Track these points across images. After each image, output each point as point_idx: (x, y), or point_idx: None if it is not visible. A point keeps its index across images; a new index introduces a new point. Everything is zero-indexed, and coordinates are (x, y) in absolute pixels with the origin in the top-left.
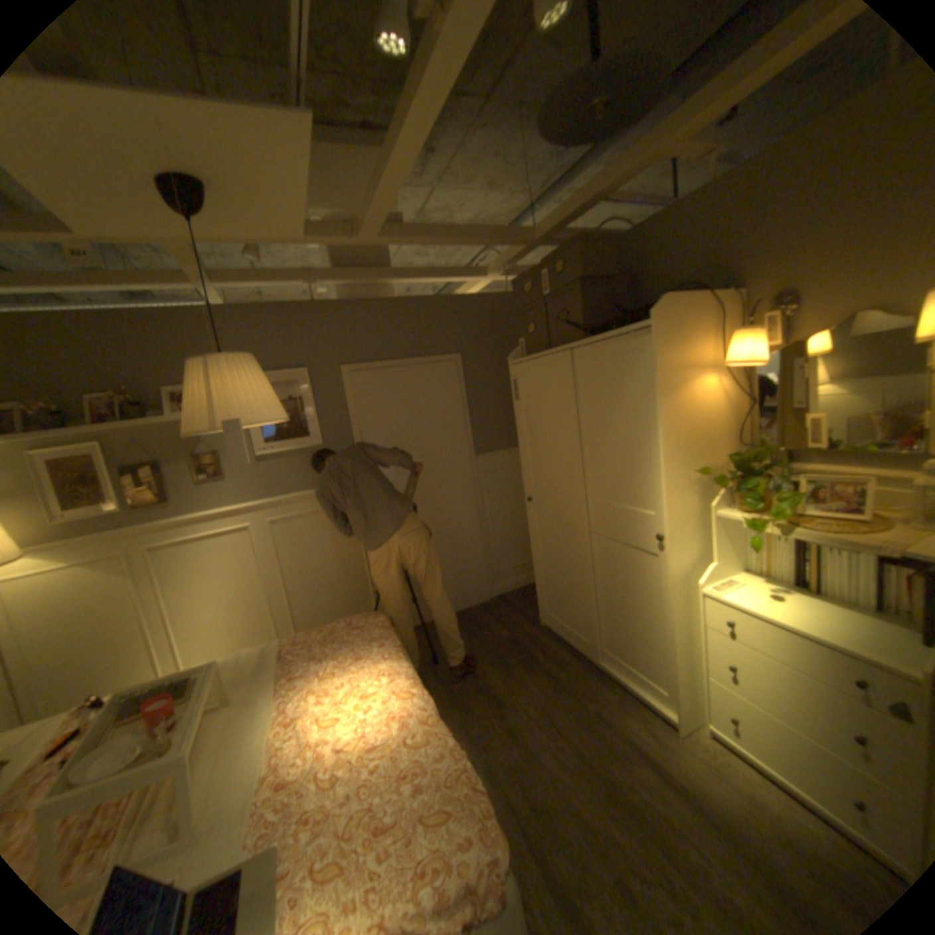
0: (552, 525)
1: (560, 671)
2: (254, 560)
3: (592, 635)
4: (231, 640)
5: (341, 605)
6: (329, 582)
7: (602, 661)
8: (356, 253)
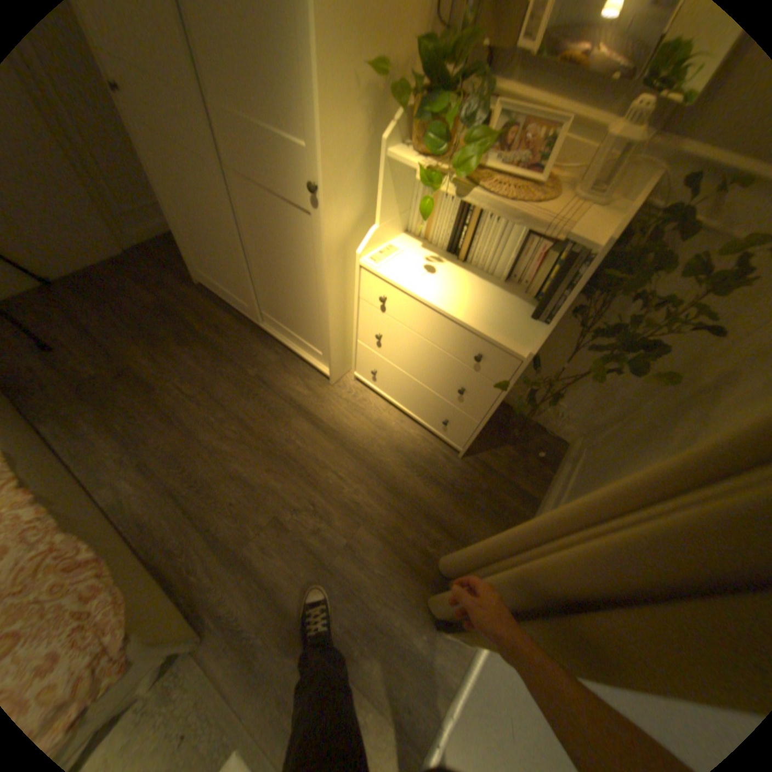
0: (168, 148)
1: (220, 338)
2: None
3: (249, 299)
4: None
5: None
6: None
7: (263, 323)
8: None
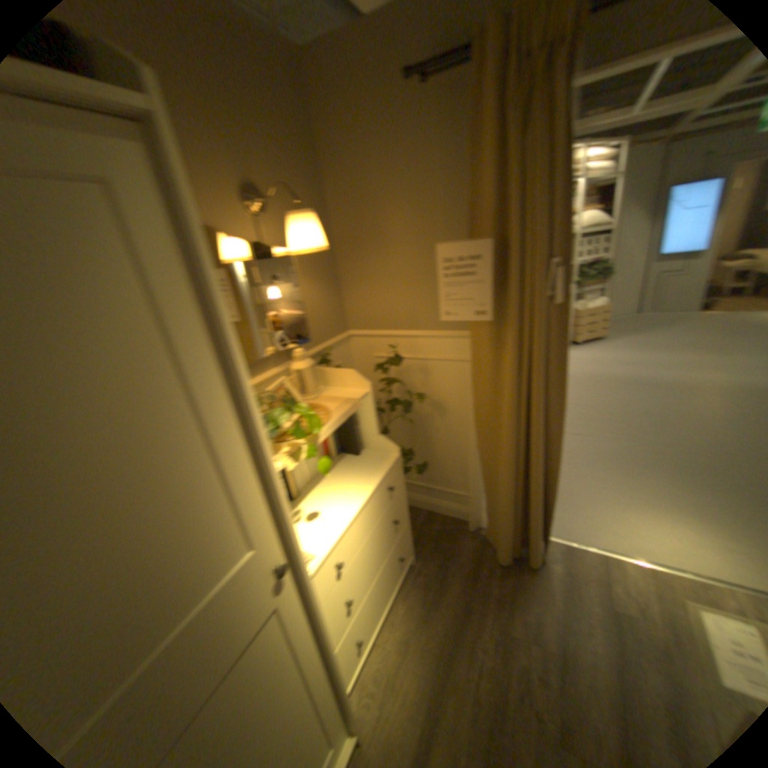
0: None
1: None
2: None
3: None
4: None
5: None
6: None
7: None
8: None
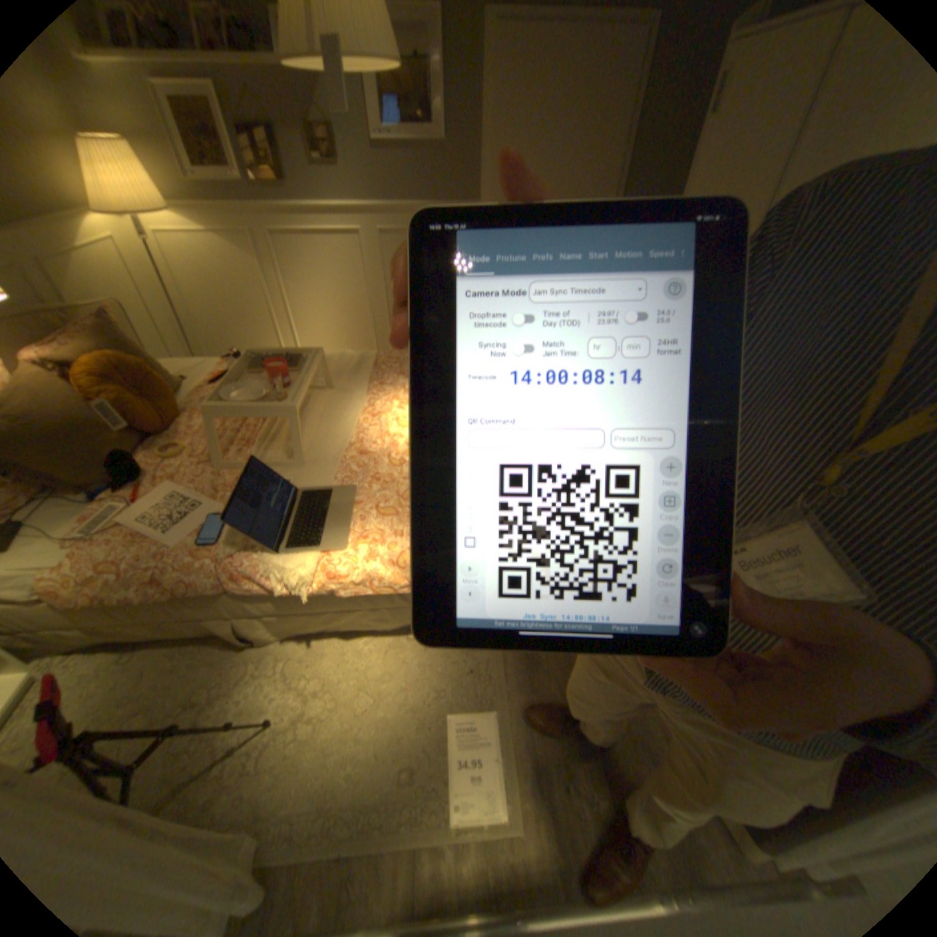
0: None
1: None
2: (362, 271)
3: None
4: (340, 343)
5: None
6: None
7: None
8: None
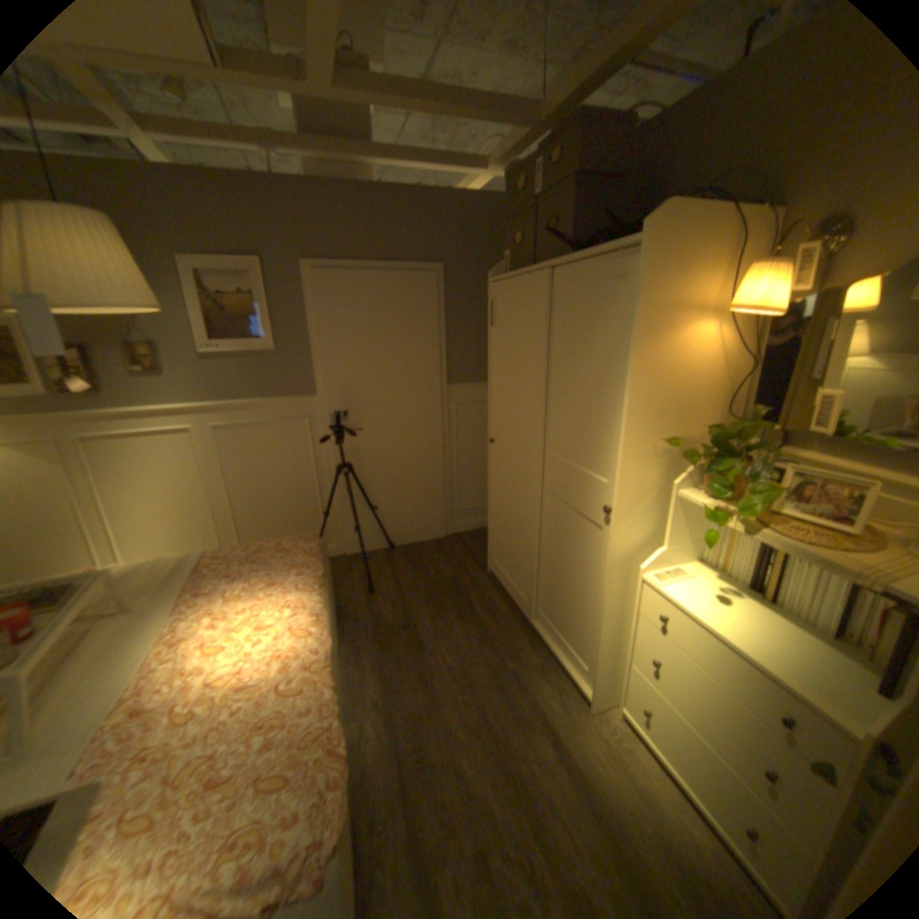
0: (508, 473)
1: (491, 622)
2: (194, 465)
3: (529, 593)
4: (169, 540)
5: (286, 522)
6: (275, 497)
7: (534, 620)
8: (328, 117)
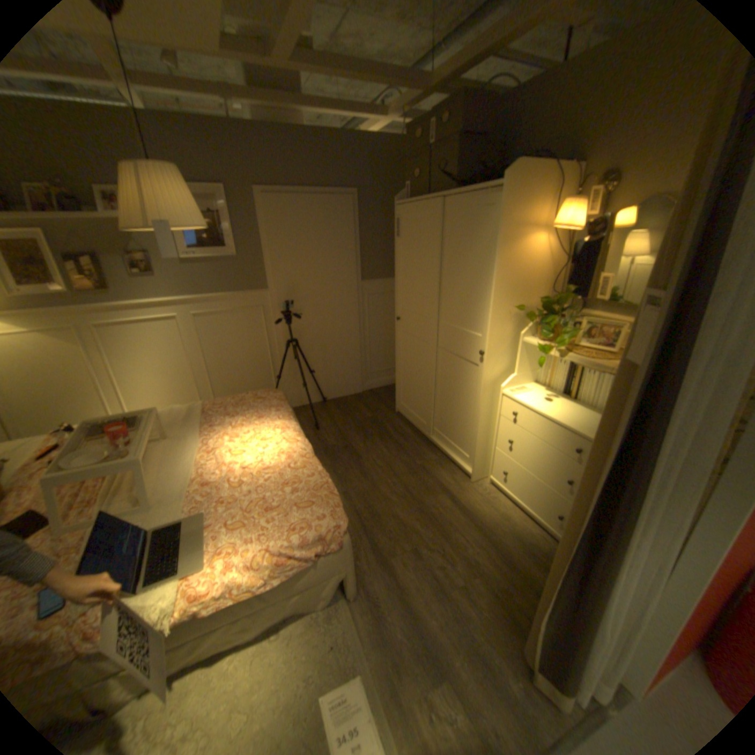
0: (412, 340)
1: (403, 440)
2: (181, 343)
3: (428, 418)
4: (166, 400)
5: (250, 384)
6: (241, 366)
7: (432, 435)
8: (269, 73)
